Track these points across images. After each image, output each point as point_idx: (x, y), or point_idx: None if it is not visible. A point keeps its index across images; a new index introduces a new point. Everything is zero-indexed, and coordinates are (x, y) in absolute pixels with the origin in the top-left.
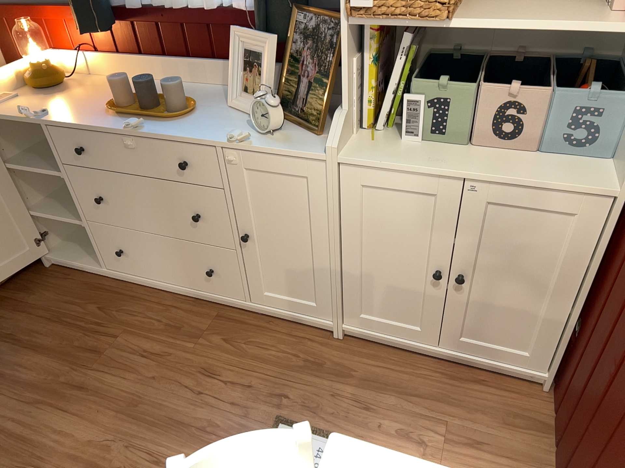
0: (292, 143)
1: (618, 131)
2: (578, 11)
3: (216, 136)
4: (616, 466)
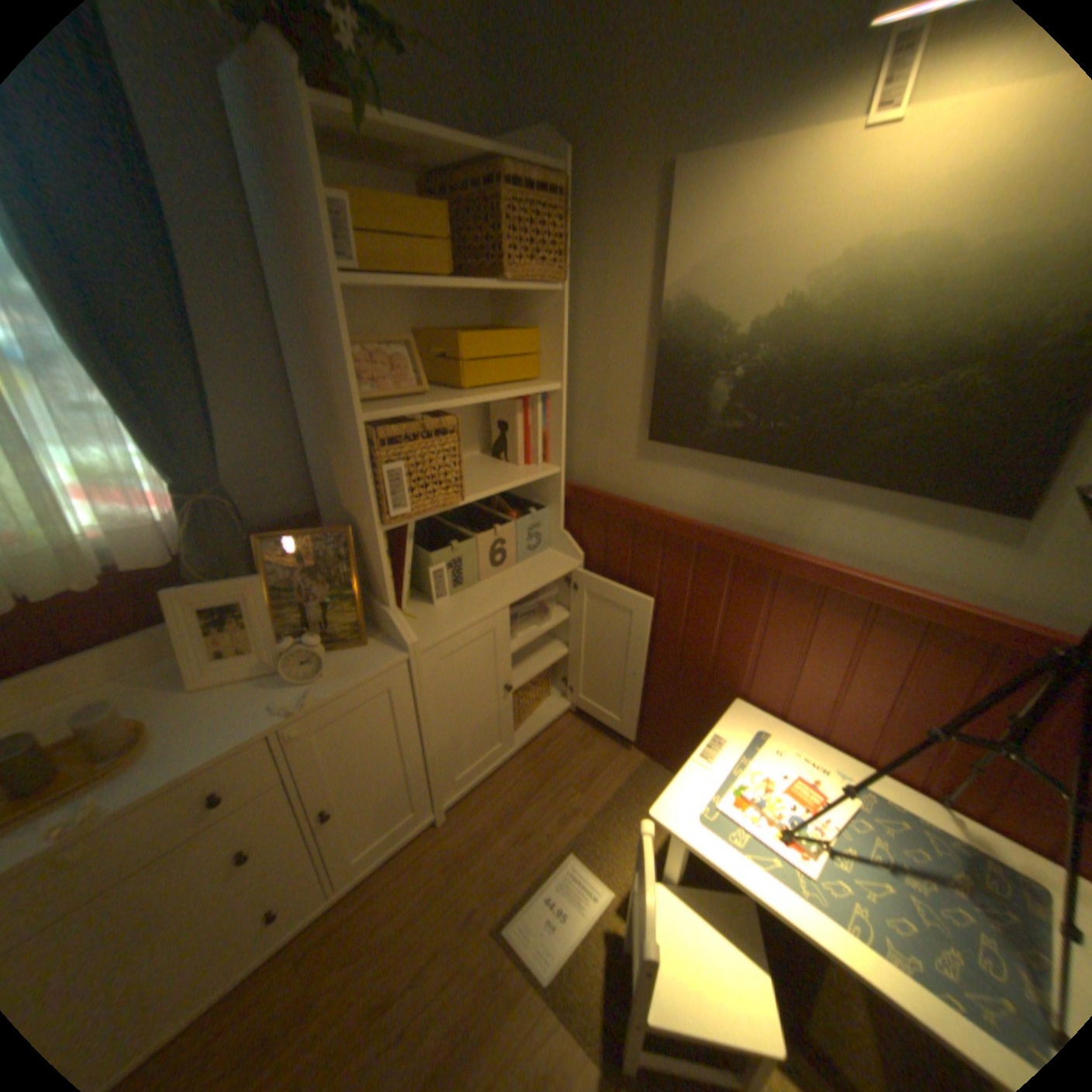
0: (352, 666)
1: (552, 527)
2: (495, 465)
3: (246, 725)
4: (700, 688)
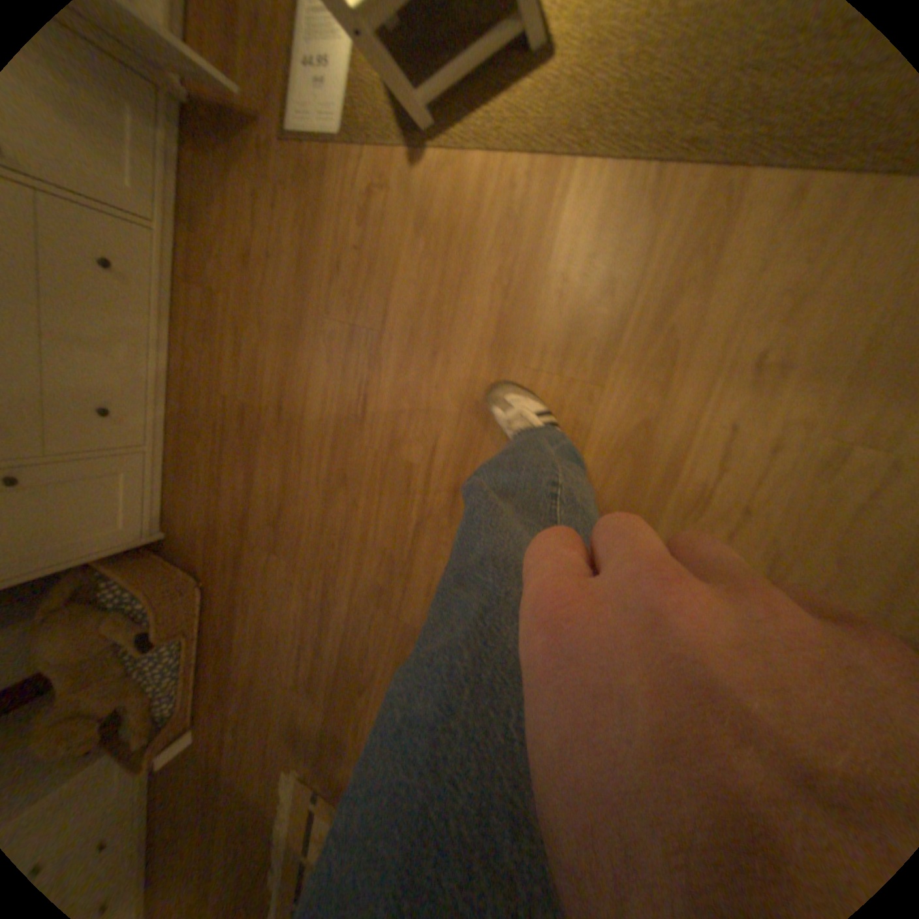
0: None
1: None
2: None
3: None
4: None
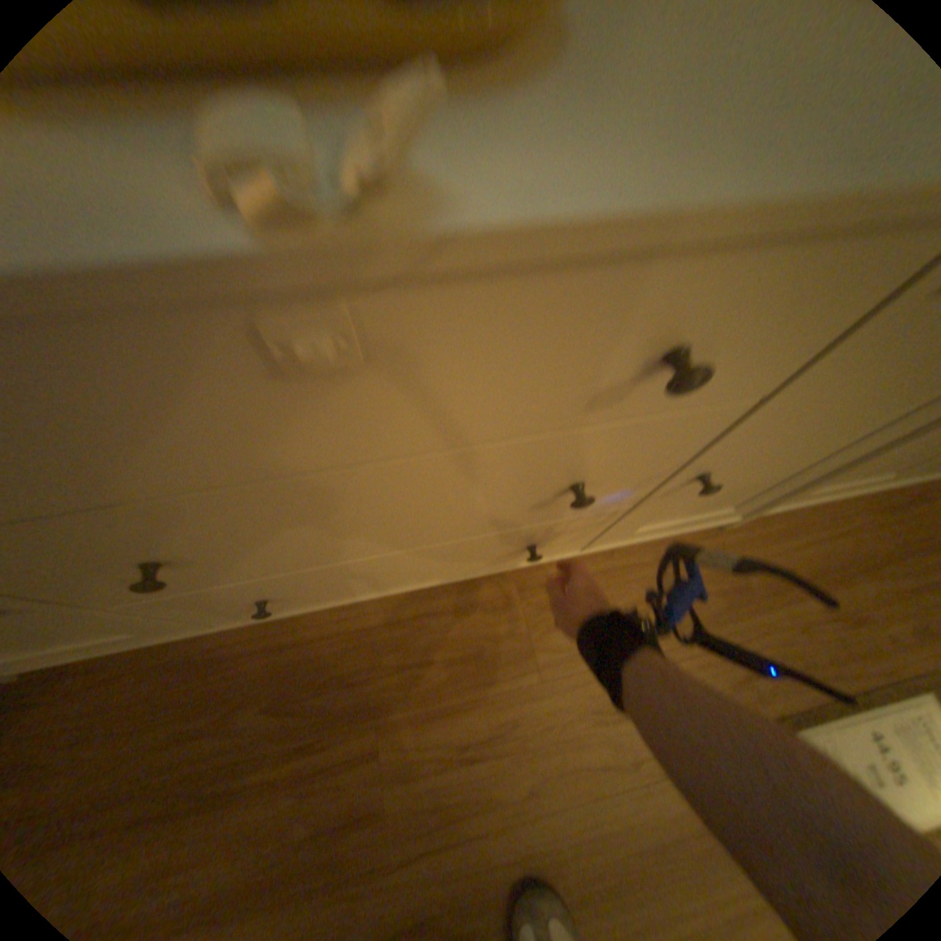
0: None
1: None
2: None
3: None
4: None
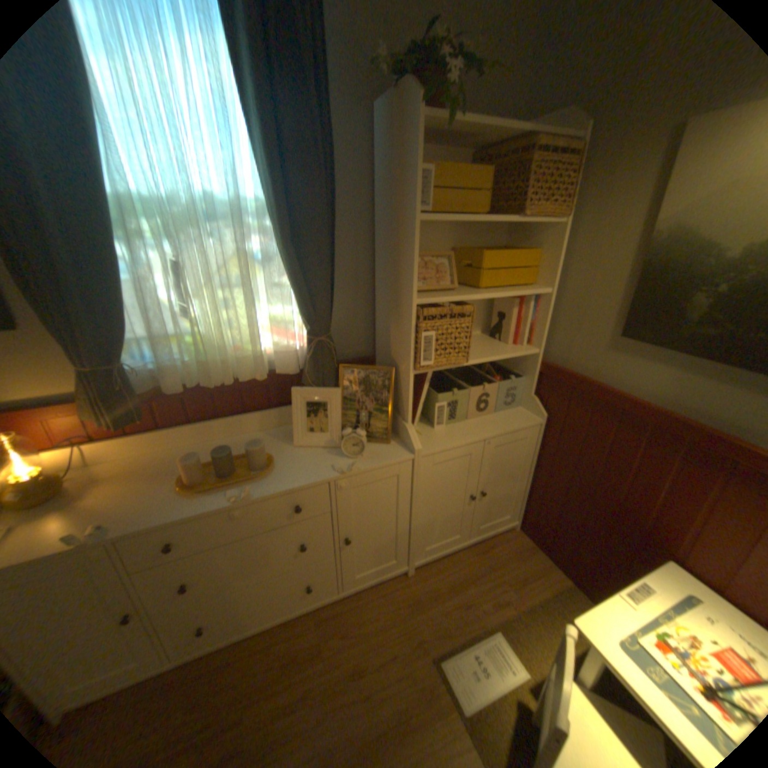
0: (380, 455)
1: (525, 391)
2: (490, 342)
3: (319, 473)
4: (635, 543)
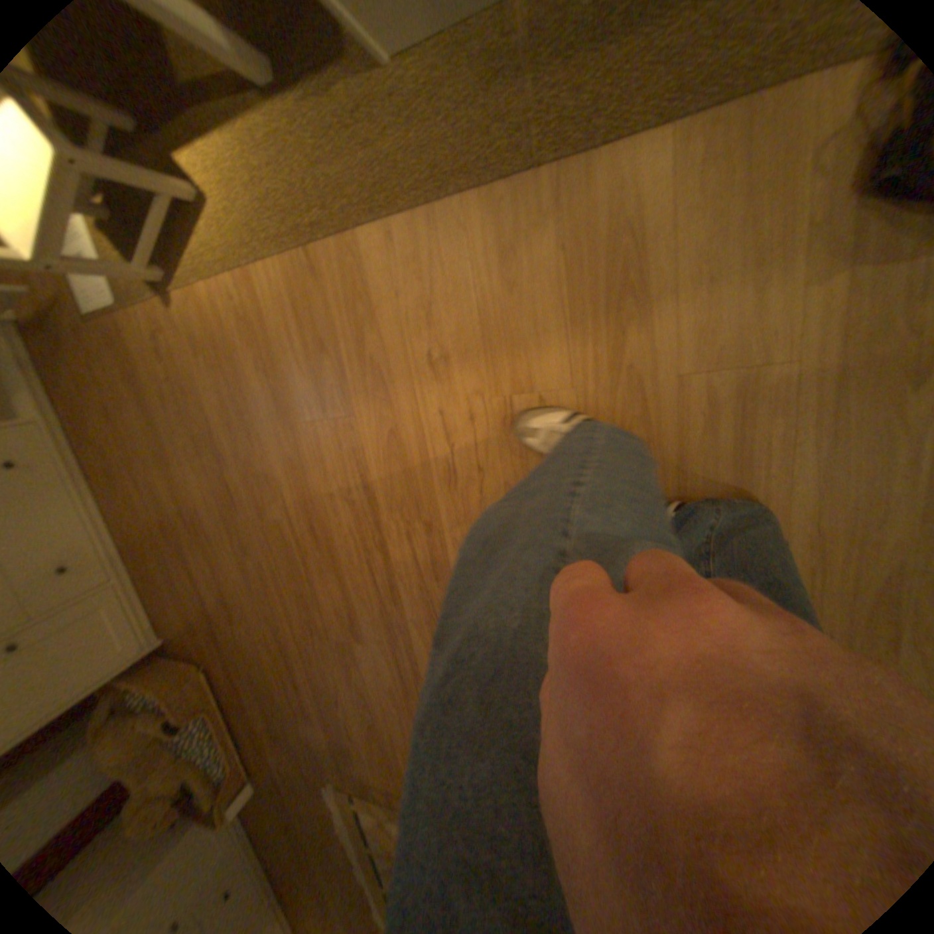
0: None
1: None
2: None
3: None
4: None
